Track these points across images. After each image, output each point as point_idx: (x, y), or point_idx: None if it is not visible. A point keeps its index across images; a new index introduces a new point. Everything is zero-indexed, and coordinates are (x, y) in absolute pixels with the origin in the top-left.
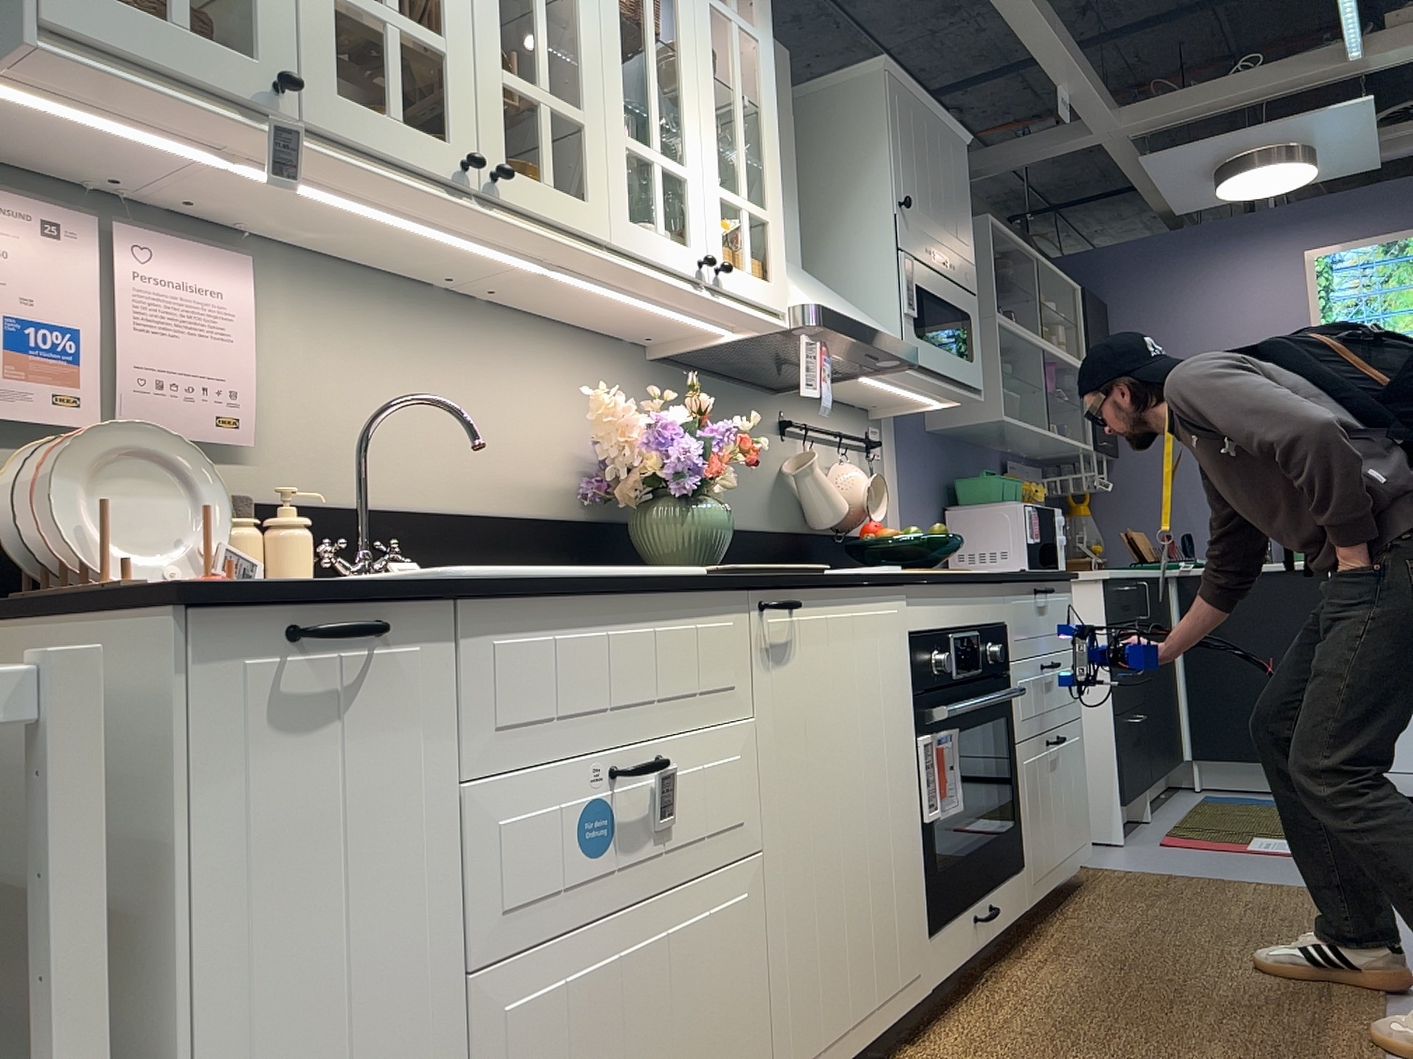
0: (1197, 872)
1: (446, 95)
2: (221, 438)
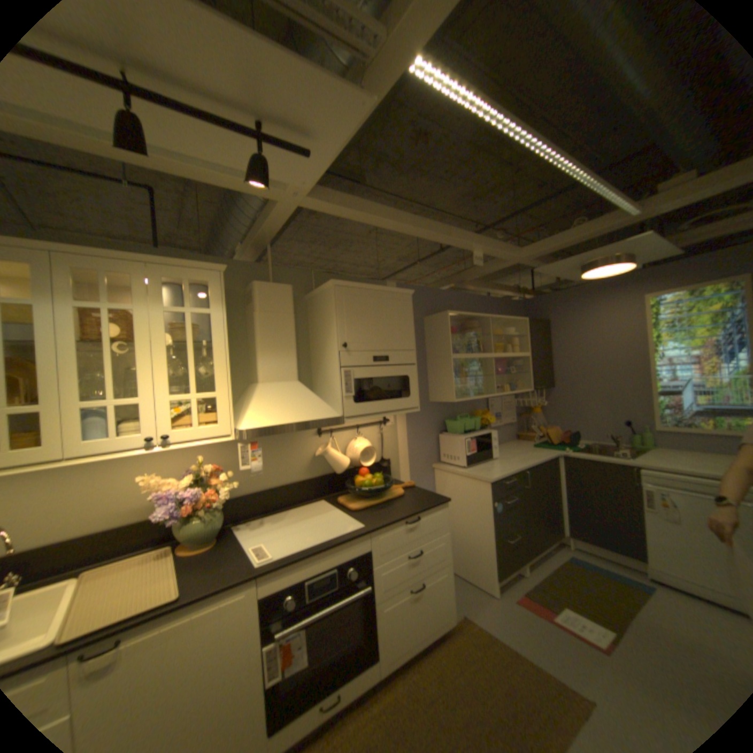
0: (512, 643)
1: None
2: None
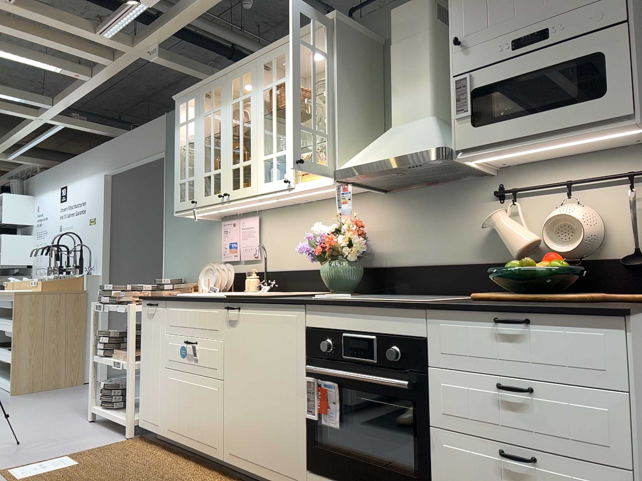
0: None
1: (220, 181)
2: (254, 258)
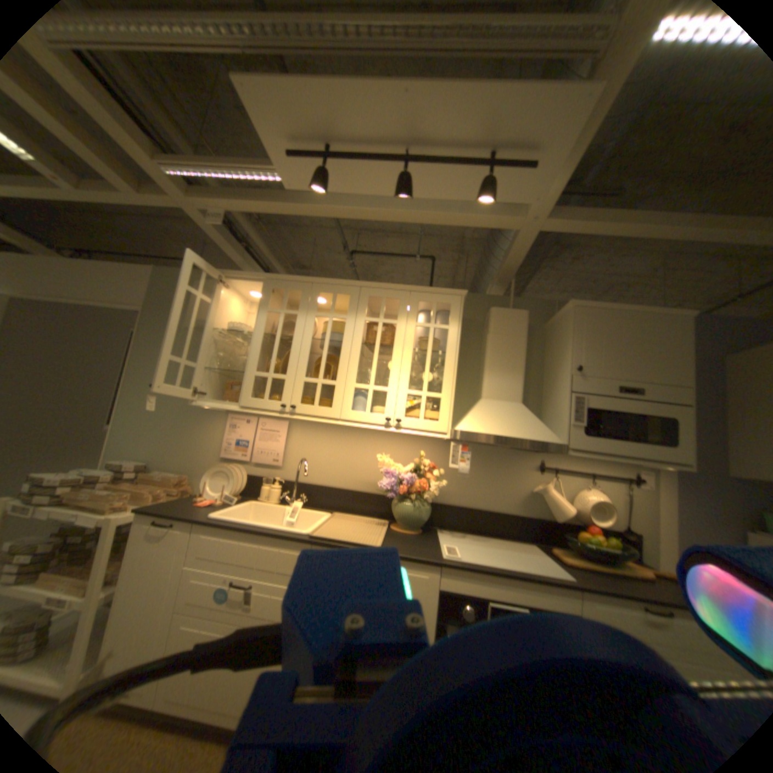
0: None
1: (284, 389)
2: (275, 464)
